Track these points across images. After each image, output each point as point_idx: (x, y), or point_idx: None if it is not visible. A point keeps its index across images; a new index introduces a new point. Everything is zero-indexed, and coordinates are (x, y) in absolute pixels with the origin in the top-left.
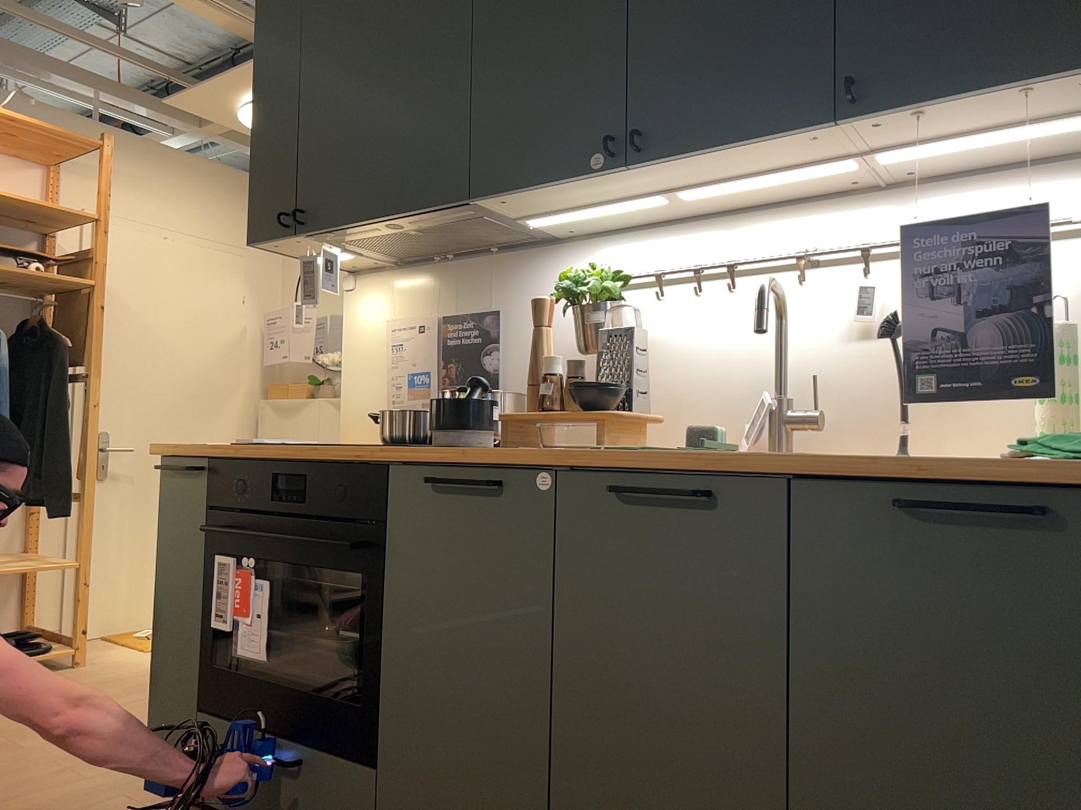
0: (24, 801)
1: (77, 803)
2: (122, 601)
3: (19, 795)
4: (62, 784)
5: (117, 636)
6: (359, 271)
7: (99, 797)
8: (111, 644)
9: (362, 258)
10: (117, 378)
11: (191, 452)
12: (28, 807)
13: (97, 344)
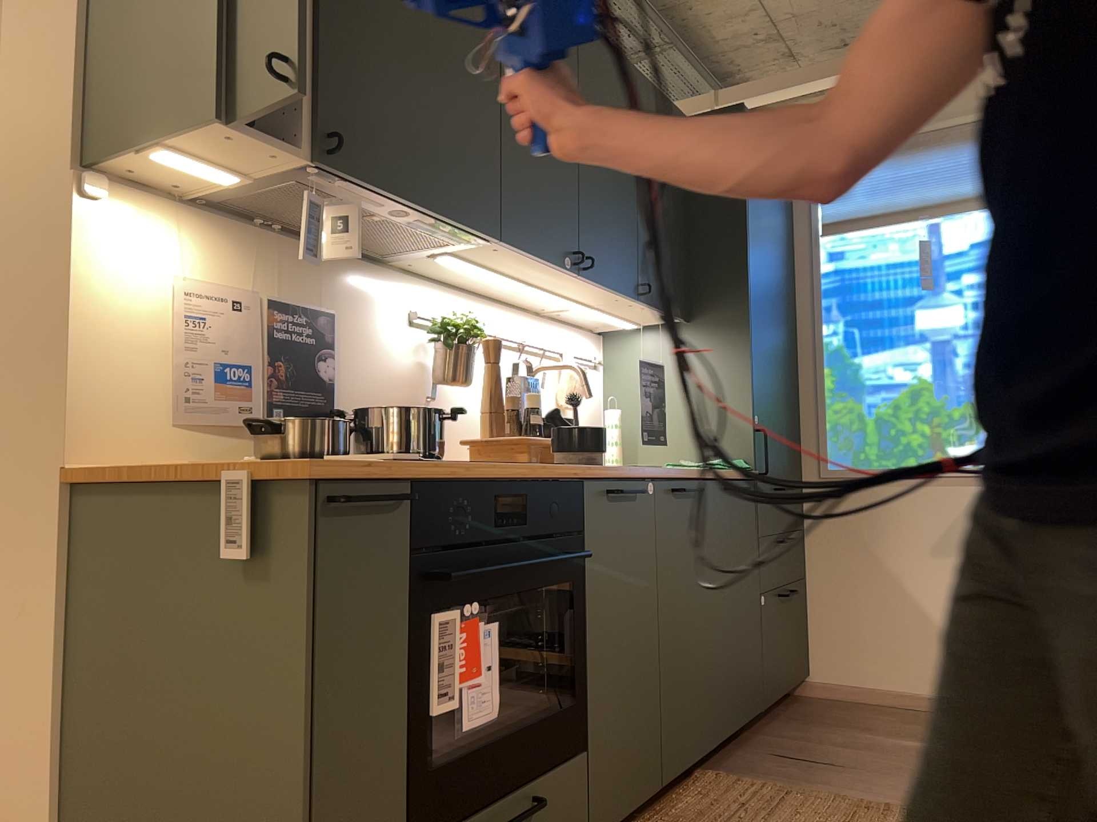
0: None
1: None
2: None
3: None
4: None
5: None
6: (106, 174)
7: None
8: None
9: (209, 183)
10: None
11: (389, 473)
12: None
13: None
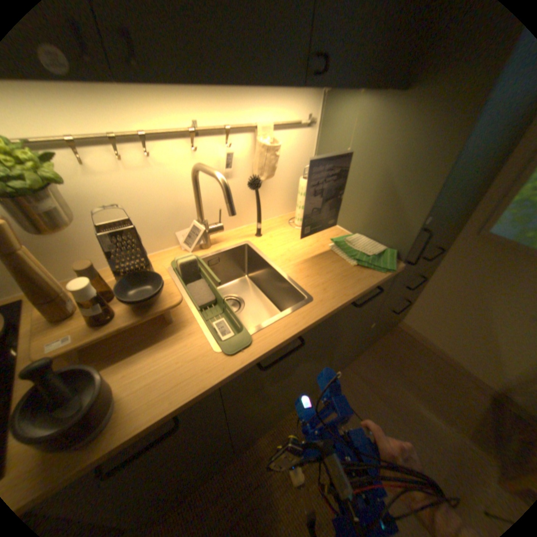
0: None
1: None
2: None
3: None
4: None
5: None
6: None
7: None
8: None
9: None
10: None
11: None
12: None
13: None
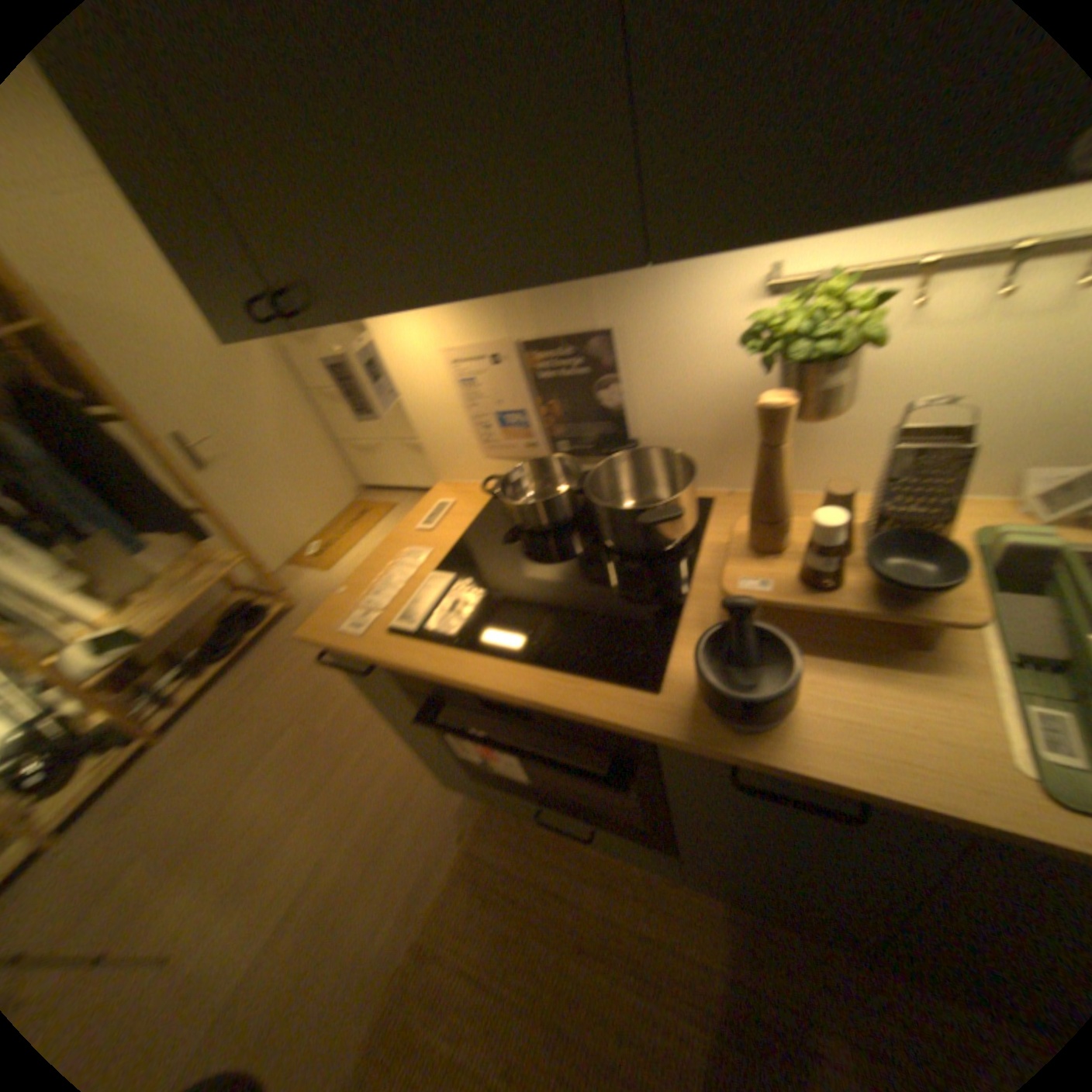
0: (365, 803)
1: (402, 793)
2: (289, 534)
3: (358, 796)
4: (378, 772)
5: (301, 558)
6: None
7: (412, 781)
8: (303, 568)
9: None
10: (149, 382)
11: (352, 654)
12: (373, 811)
13: (108, 386)
